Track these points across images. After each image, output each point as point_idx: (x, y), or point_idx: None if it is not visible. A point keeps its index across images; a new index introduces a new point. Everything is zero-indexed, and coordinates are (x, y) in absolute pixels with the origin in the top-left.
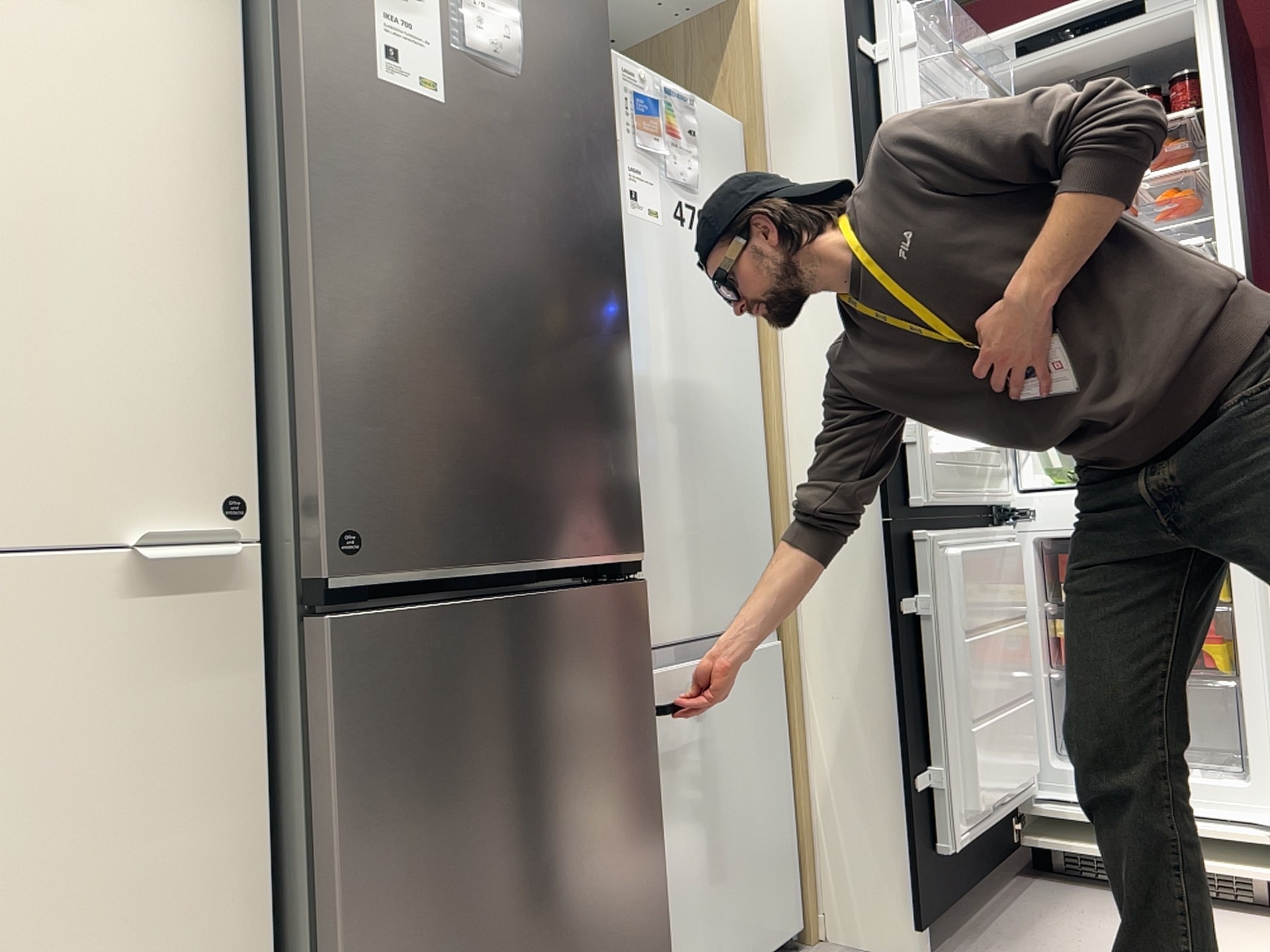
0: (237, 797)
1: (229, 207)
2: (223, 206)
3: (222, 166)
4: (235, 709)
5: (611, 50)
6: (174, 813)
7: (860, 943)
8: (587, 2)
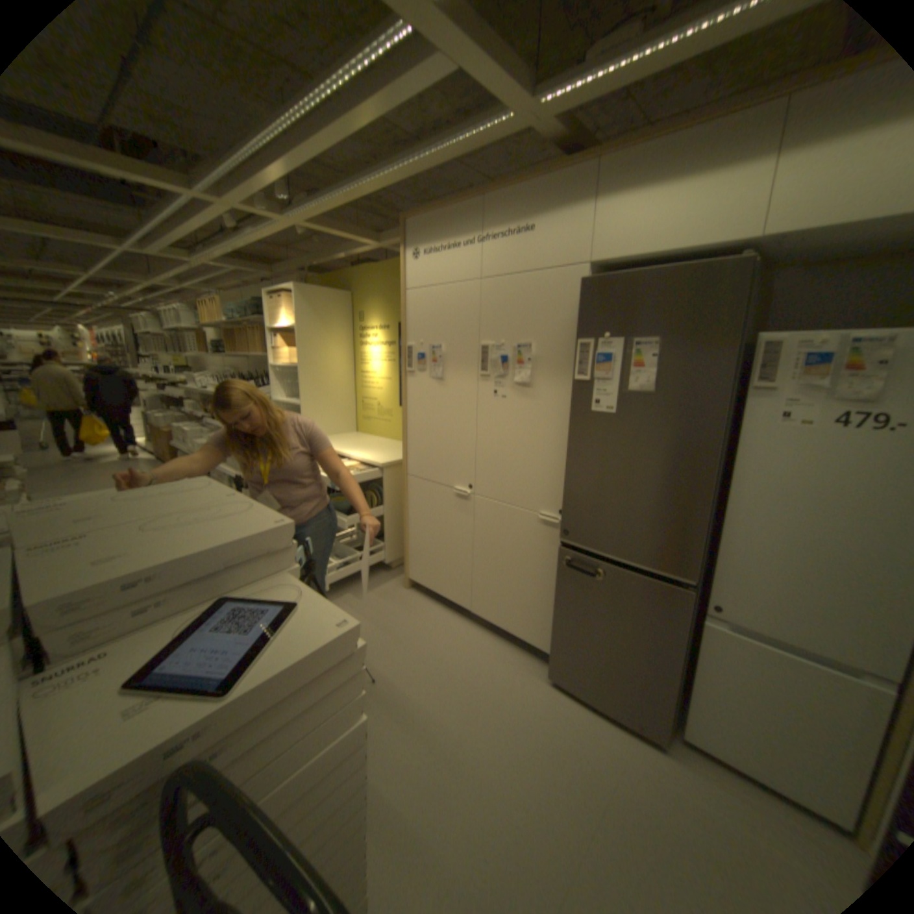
0: (556, 571)
1: (569, 440)
2: (568, 440)
3: (569, 430)
4: (558, 554)
5: (791, 332)
6: (544, 566)
7: None
8: (719, 340)
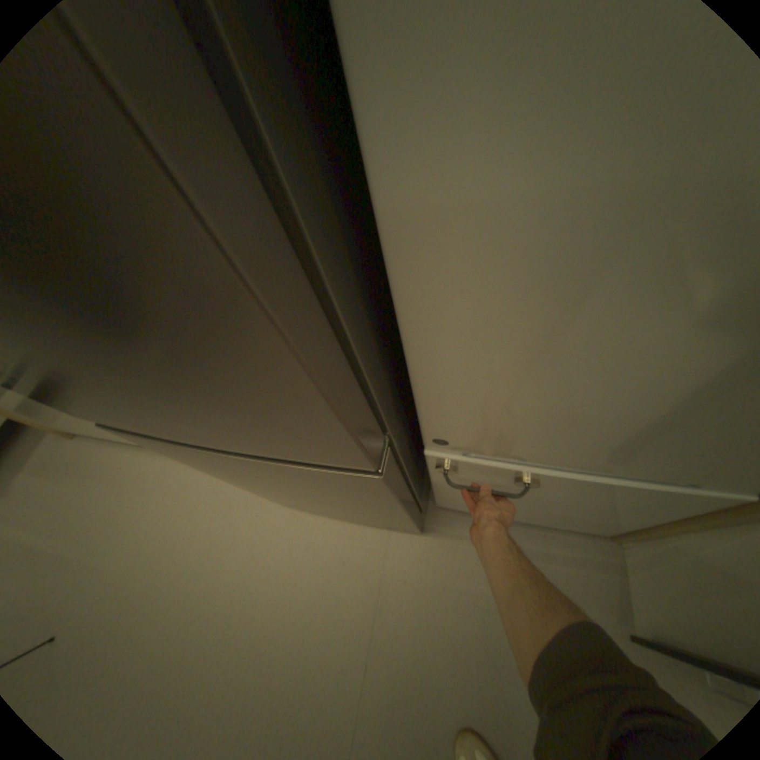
0: None
1: None
2: None
3: None
4: None
5: None
6: None
7: (629, 576)
8: None
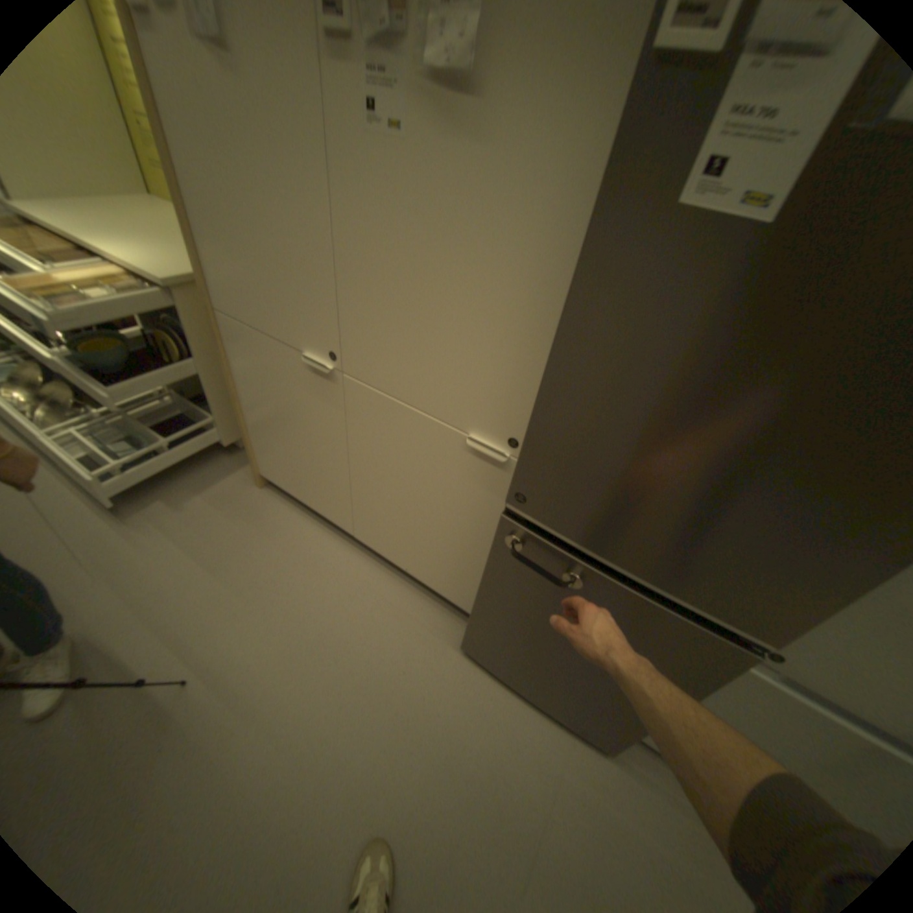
0: (489, 526)
1: (563, 286)
2: (560, 286)
3: (569, 256)
4: (495, 504)
5: None
6: (468, 515)
7: None
8: None
